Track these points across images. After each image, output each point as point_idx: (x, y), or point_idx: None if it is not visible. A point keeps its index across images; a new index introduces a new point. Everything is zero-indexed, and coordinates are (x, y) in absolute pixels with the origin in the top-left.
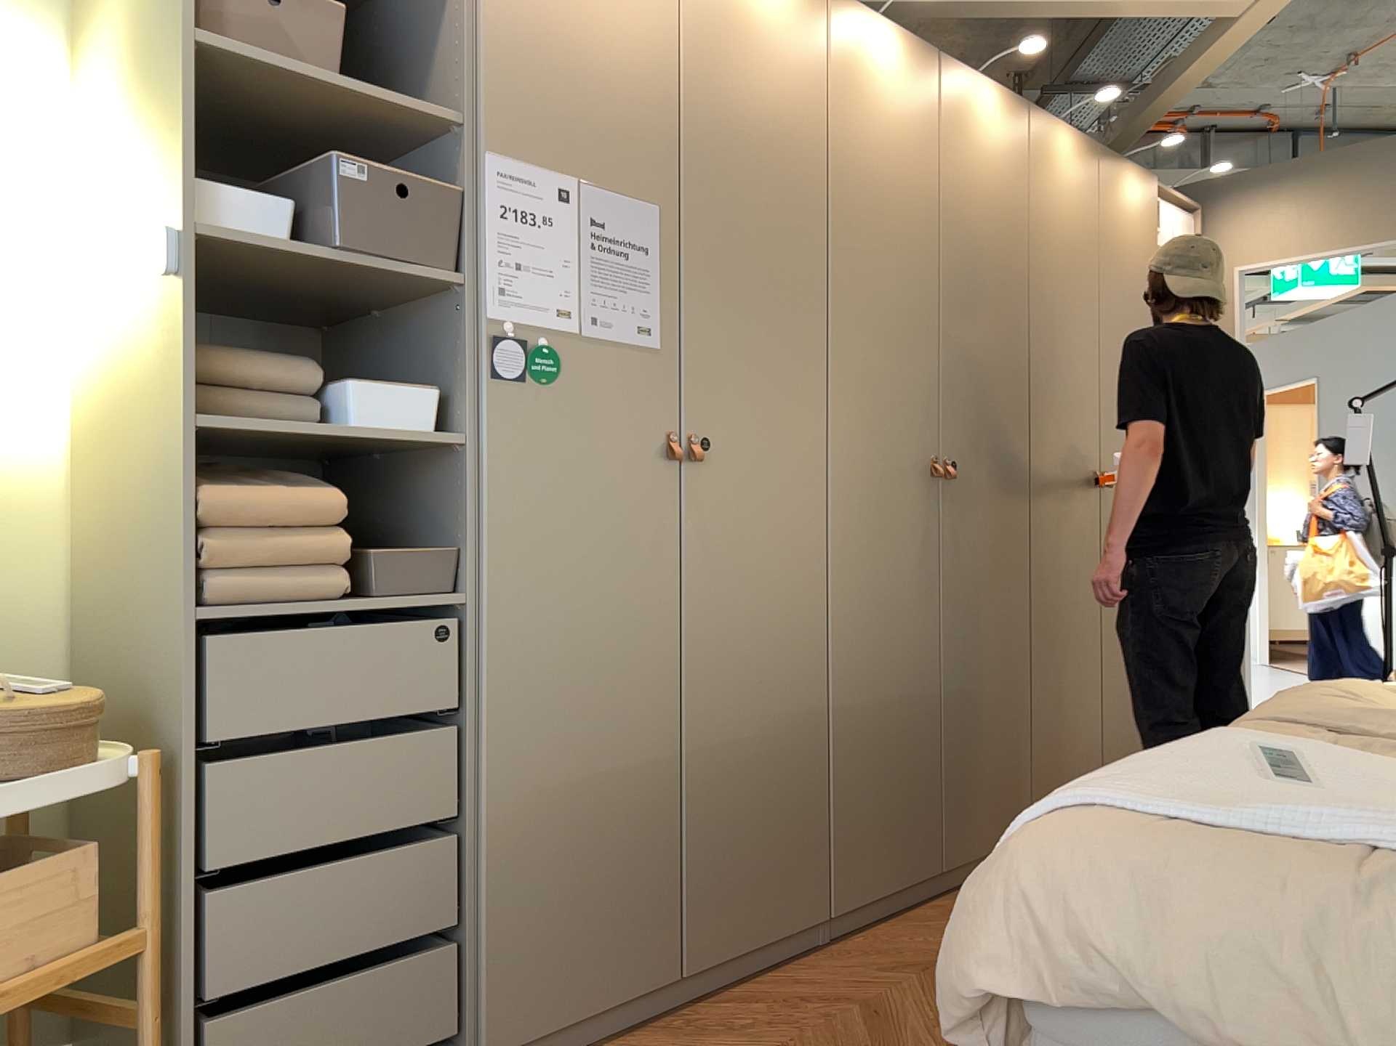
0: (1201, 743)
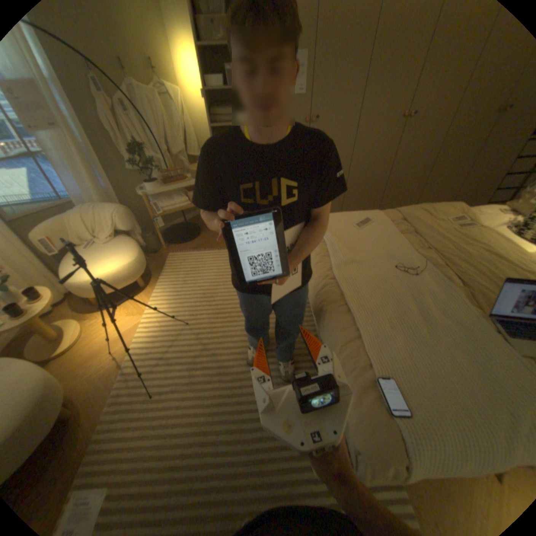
0: (363, 212)
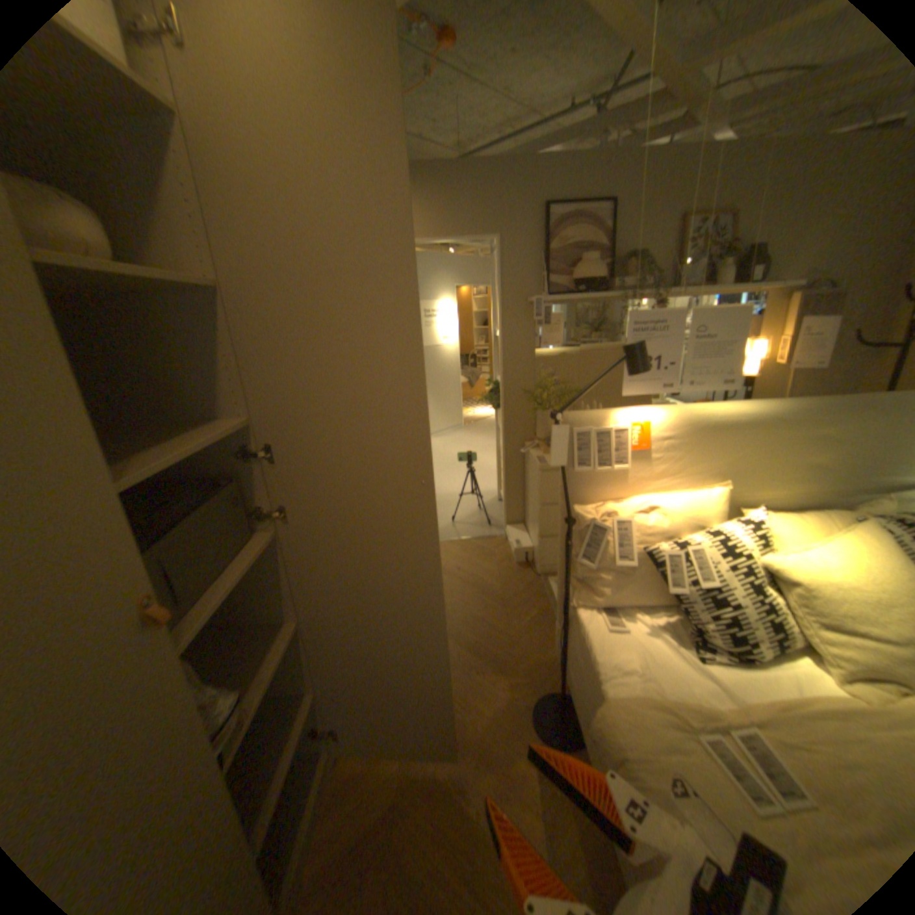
0: None
